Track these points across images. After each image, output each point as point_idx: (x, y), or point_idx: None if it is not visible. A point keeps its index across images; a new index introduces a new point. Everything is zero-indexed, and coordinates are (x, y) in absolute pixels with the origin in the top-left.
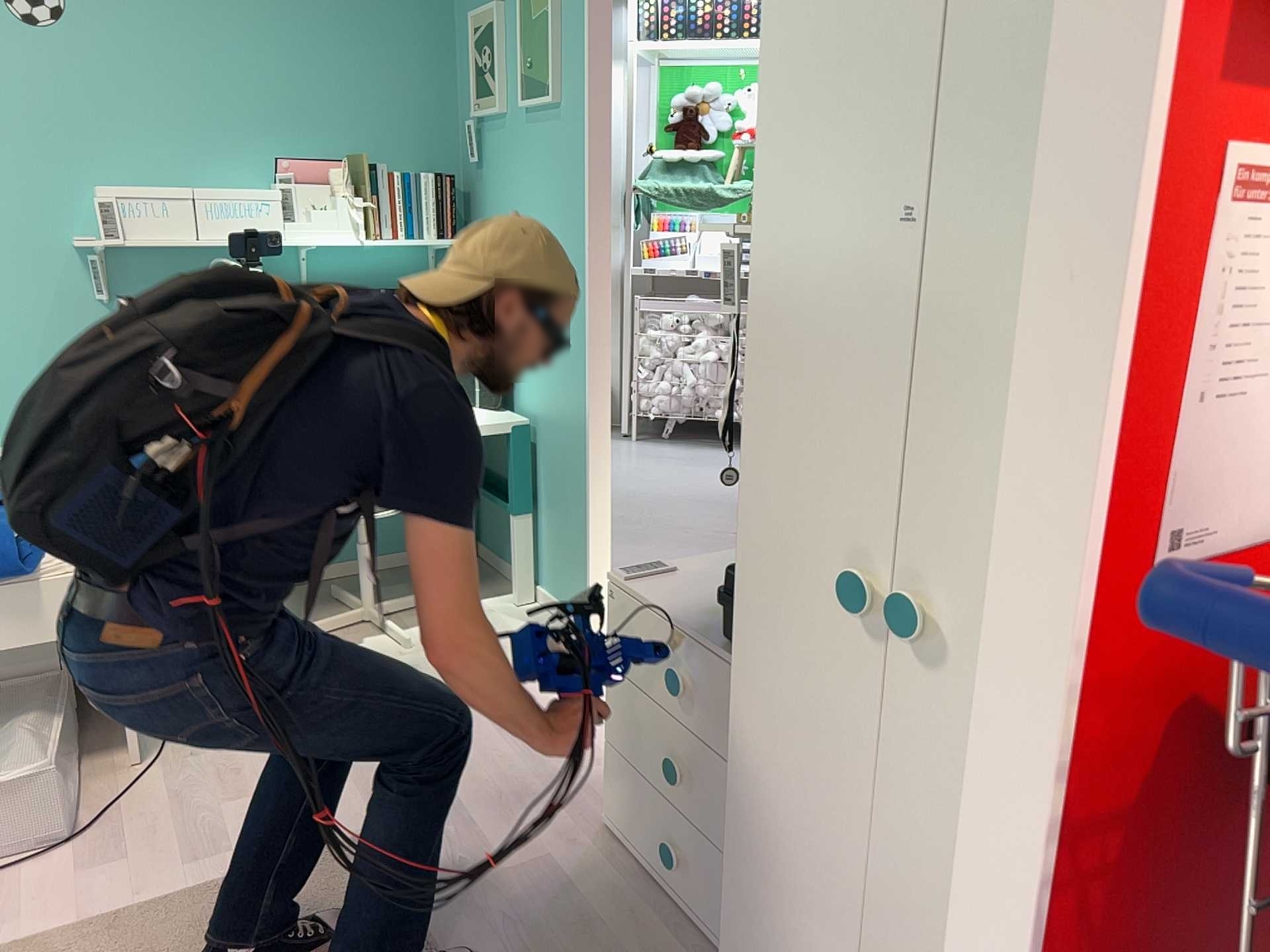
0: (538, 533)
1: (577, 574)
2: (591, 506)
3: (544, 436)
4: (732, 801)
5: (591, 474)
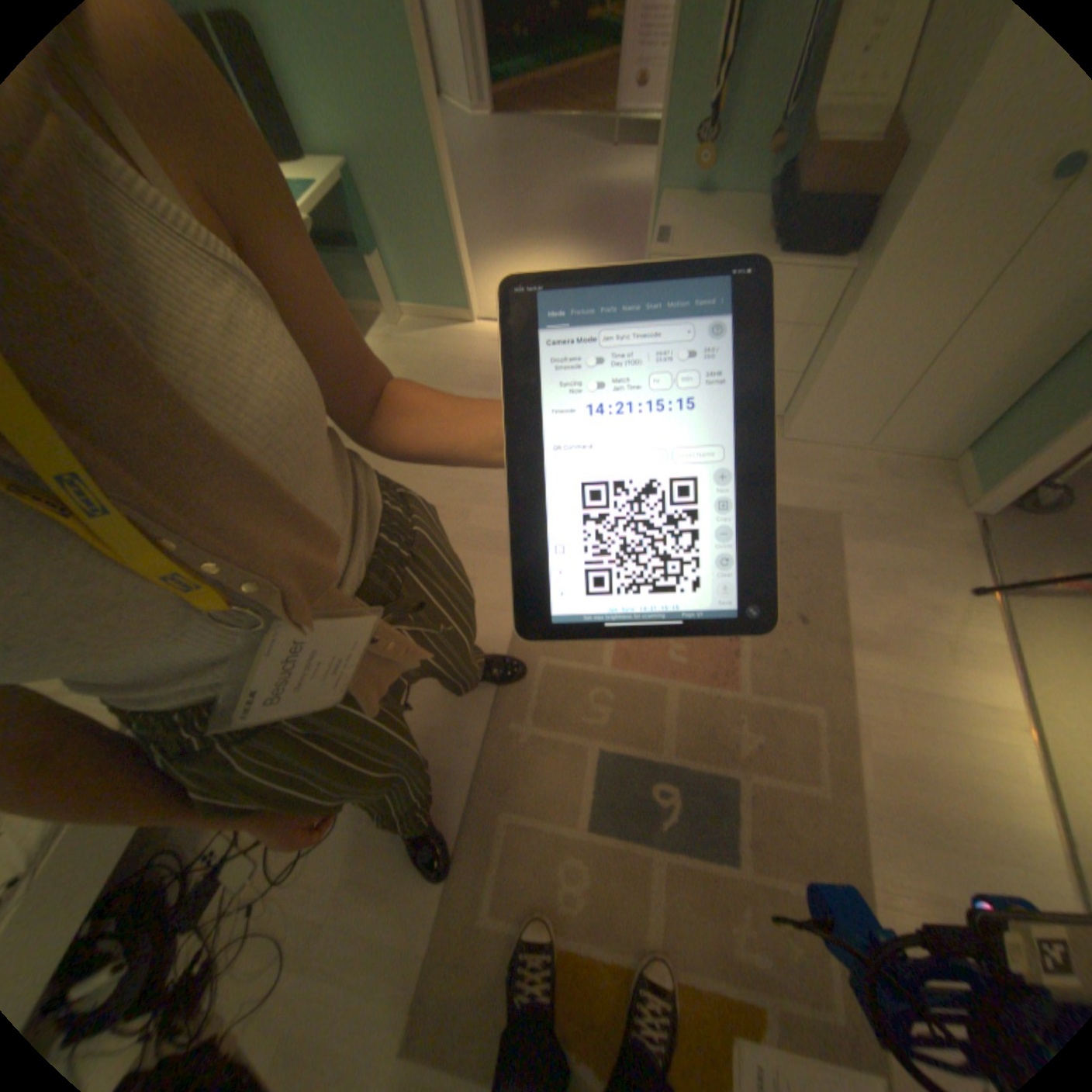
0: (384, 262)
1: (446, 278)
2: (454, 218)
3: (366, 171)
4: (843, 332)
5: (448, 189)
